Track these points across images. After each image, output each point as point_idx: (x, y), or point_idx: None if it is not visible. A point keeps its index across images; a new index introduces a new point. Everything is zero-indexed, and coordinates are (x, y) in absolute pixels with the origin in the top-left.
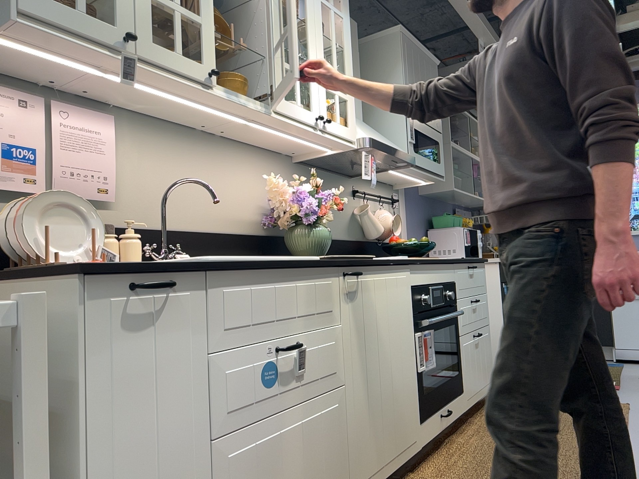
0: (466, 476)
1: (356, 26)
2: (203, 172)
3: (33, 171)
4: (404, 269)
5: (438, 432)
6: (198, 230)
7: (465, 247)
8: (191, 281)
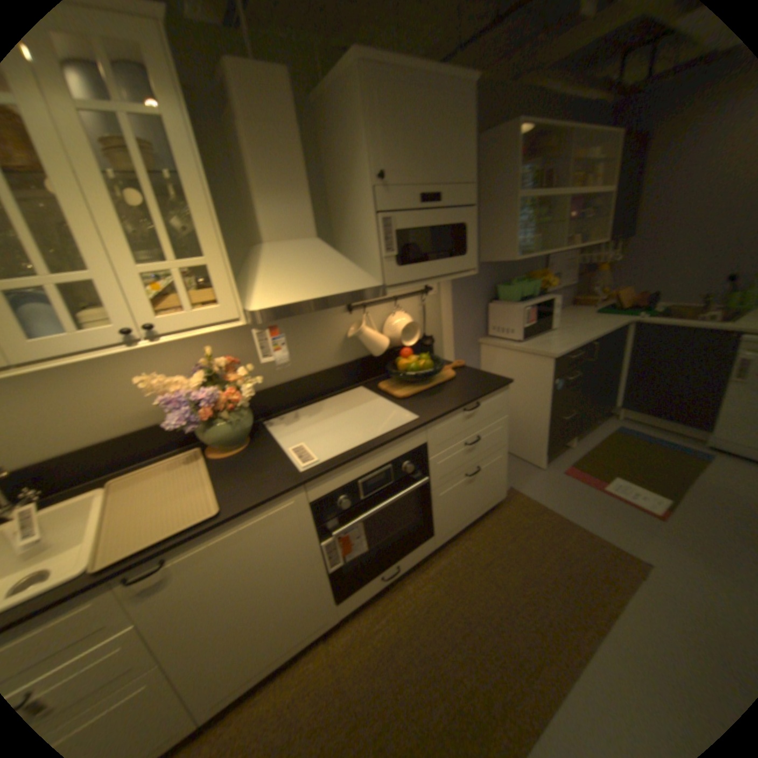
0: (364, 670)
1: (284, 69)
2: (67, 386)
3: None
4: (289, 496)
5: (378, 592)
6: (84, 445)
7: (525, 328)
8: None
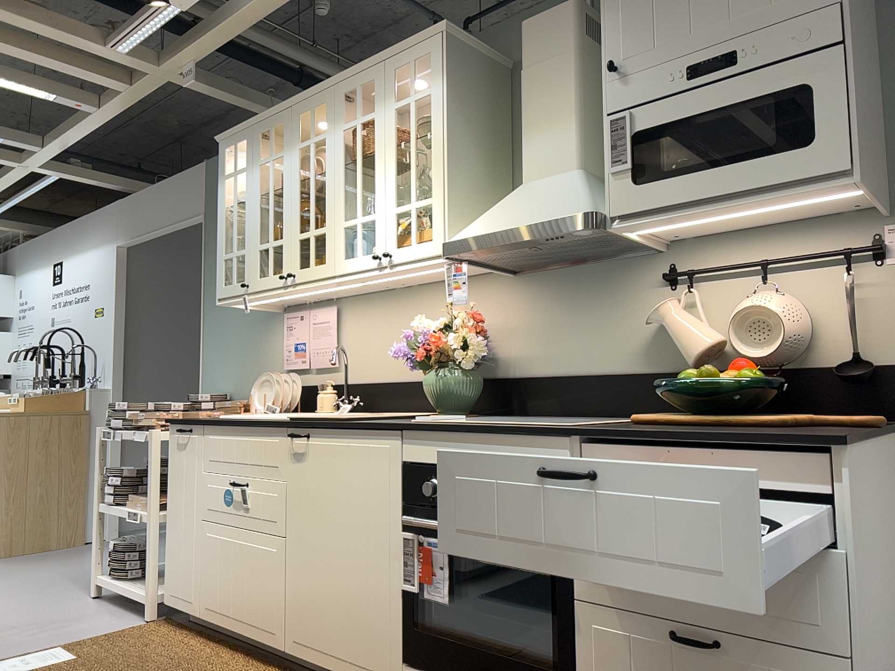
0: None
1: (566, 7)
2: (399, 325)
3: (304, 355)
4: (384, 437)
5: None
6: (393, 380)
7: None
8: (199, 429)
